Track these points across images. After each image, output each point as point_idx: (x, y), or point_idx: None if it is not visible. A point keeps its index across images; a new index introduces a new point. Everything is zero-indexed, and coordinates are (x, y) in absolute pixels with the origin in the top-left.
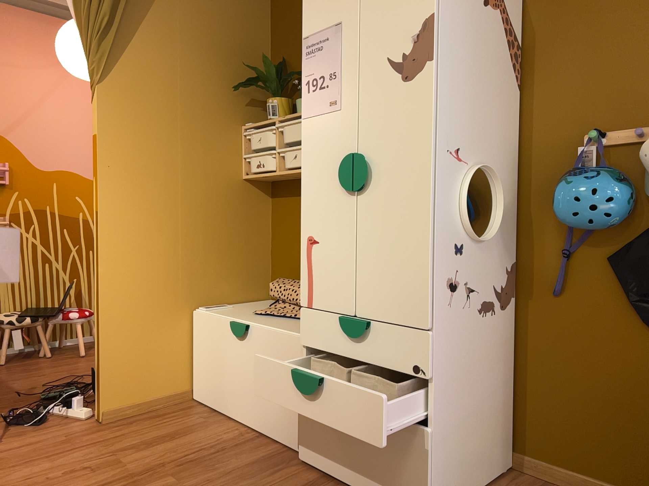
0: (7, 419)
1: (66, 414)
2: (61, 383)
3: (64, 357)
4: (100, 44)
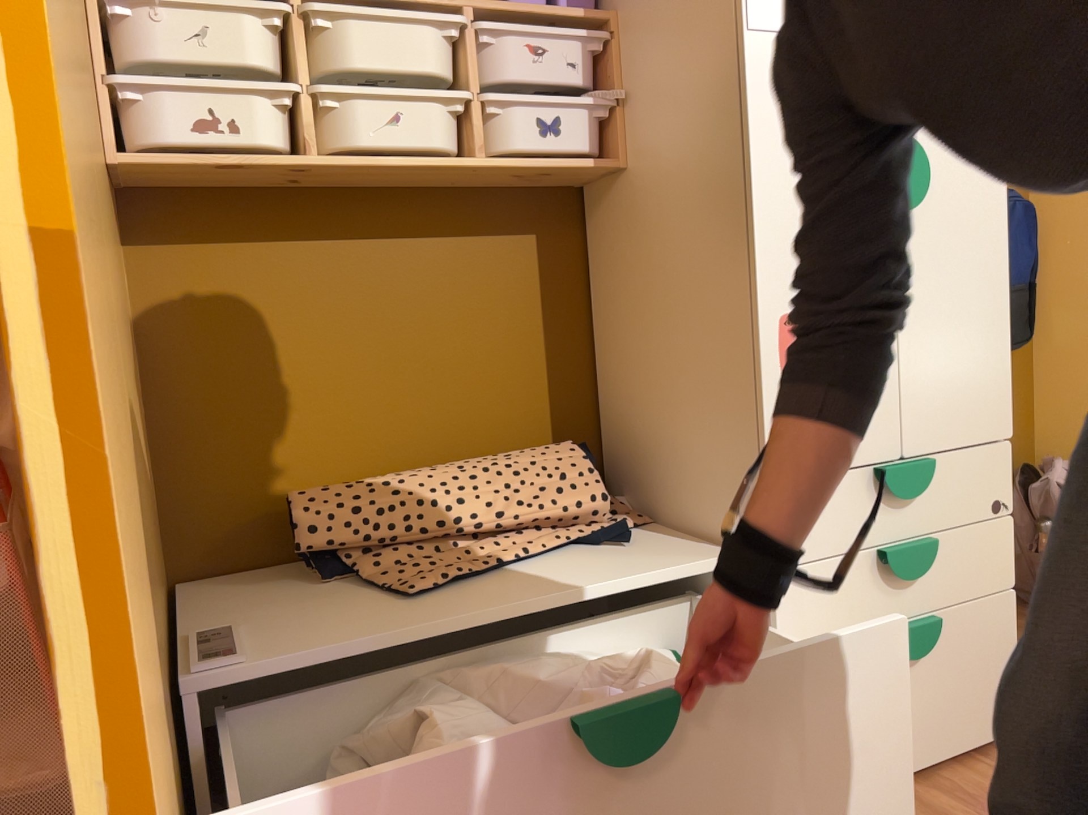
0: None
1: None
2: None
3: None
4: None
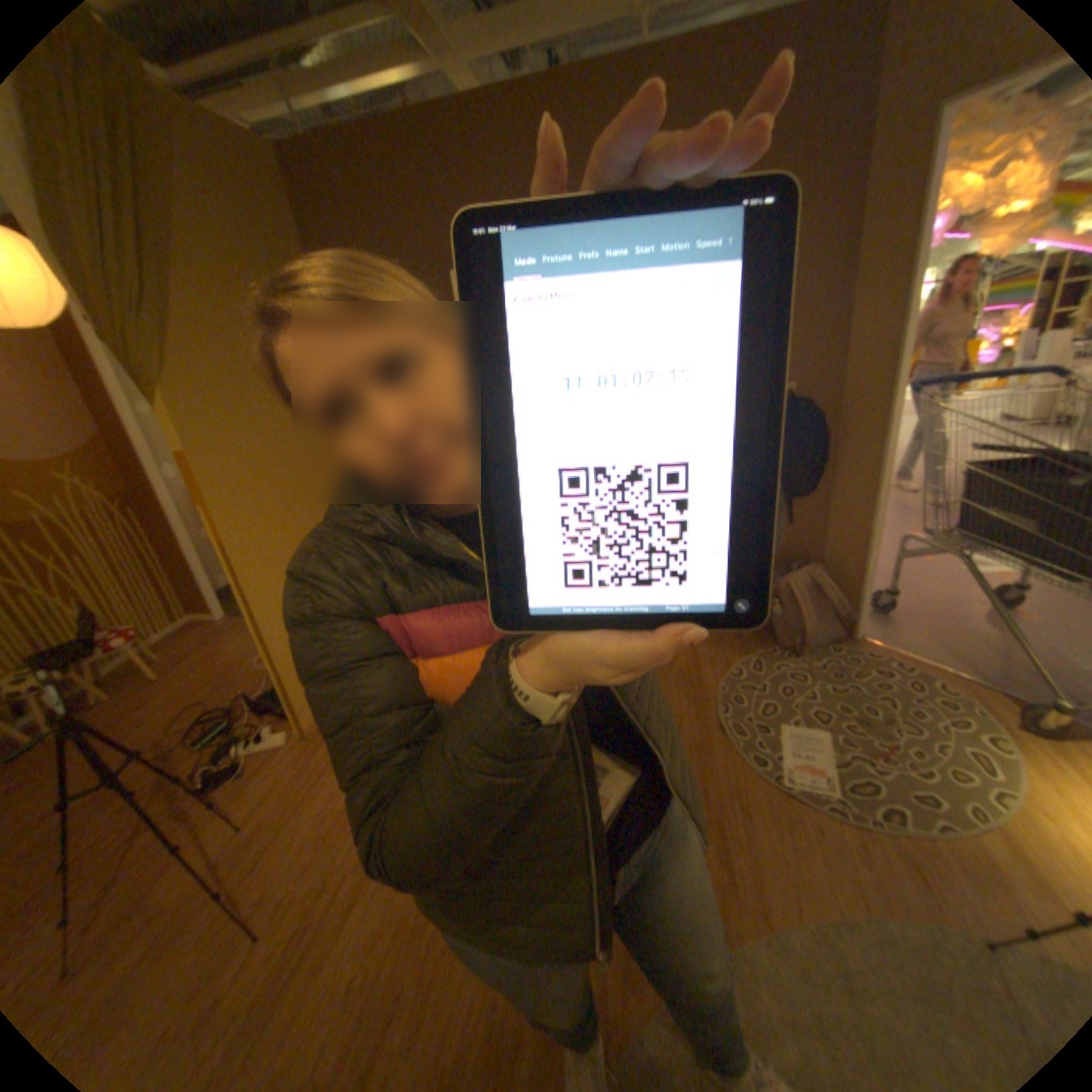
0: (191, 790)
1: (255, 750)
2: (185, 723)
3: (128, 693)
4: (133, 324)
